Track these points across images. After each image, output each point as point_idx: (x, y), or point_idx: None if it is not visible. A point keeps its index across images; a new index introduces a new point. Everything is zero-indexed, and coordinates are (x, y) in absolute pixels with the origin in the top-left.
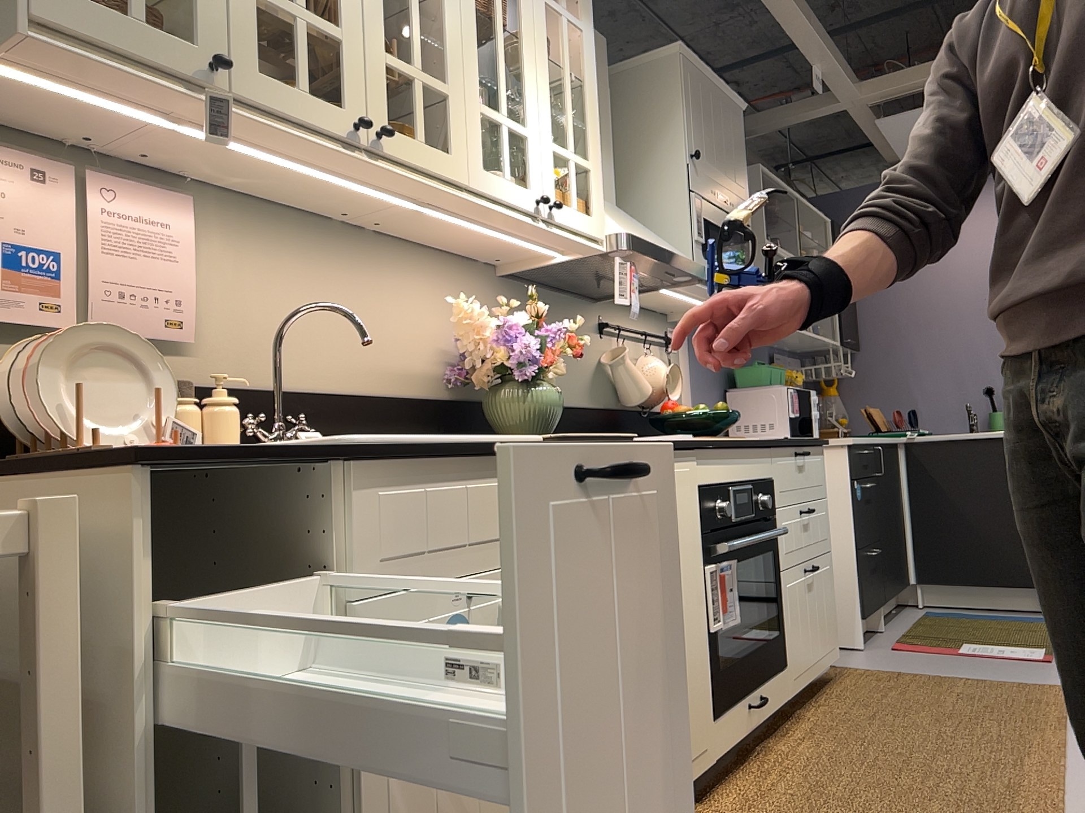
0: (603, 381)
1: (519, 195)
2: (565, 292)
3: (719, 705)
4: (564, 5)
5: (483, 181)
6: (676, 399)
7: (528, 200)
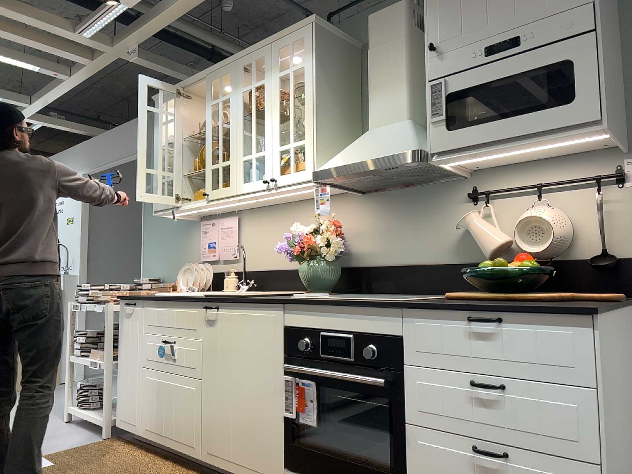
0: (471, 240)
1: (257, 185)
2: (419, 184)
3: (290, 464)
4: (290, 66)
5: (241, 188)
6: (535, 249)
7: (262, 184)
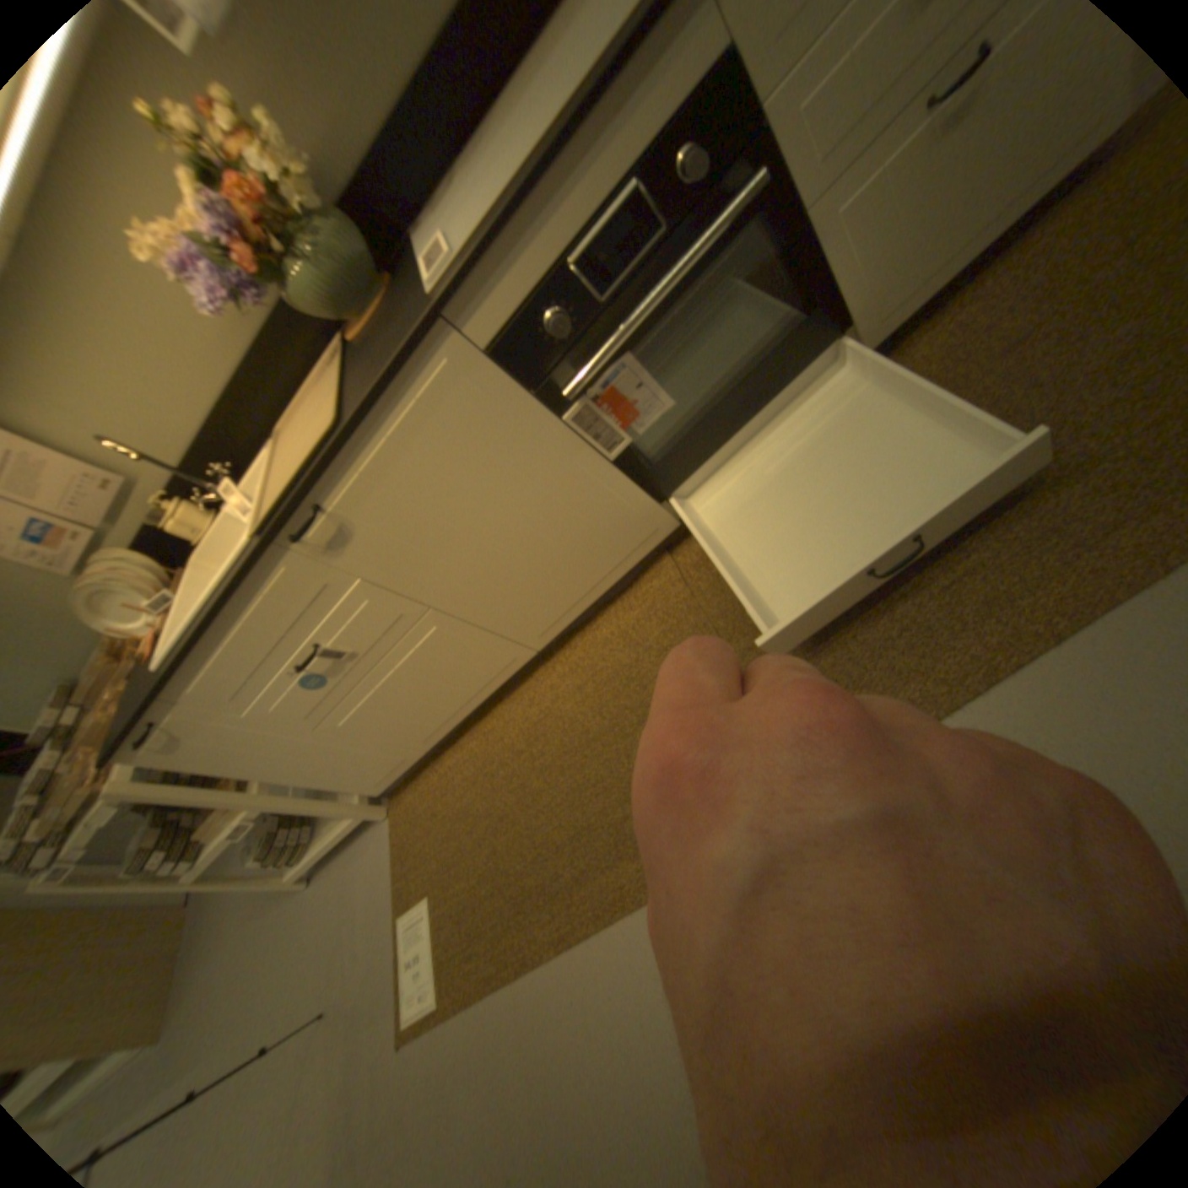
0: None
1: None
2: None
3: (665, 490)
4: None
5: None
6: None
7: None
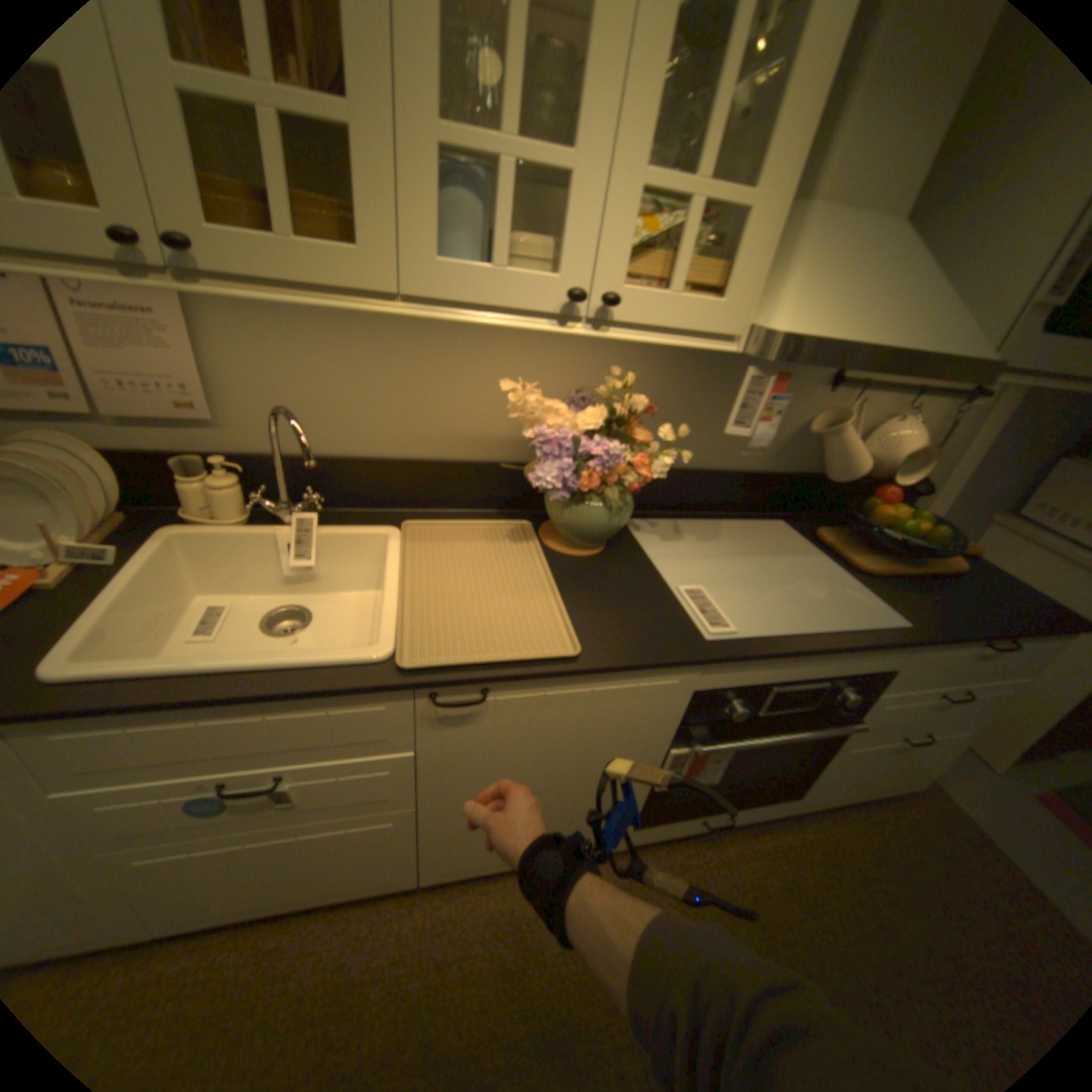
0: (804, 443)
1: (528, 292)
2: None
3: (646, 825)
4: None
5: (436, 279)
6: (906, 483)
7: (549, 294)
